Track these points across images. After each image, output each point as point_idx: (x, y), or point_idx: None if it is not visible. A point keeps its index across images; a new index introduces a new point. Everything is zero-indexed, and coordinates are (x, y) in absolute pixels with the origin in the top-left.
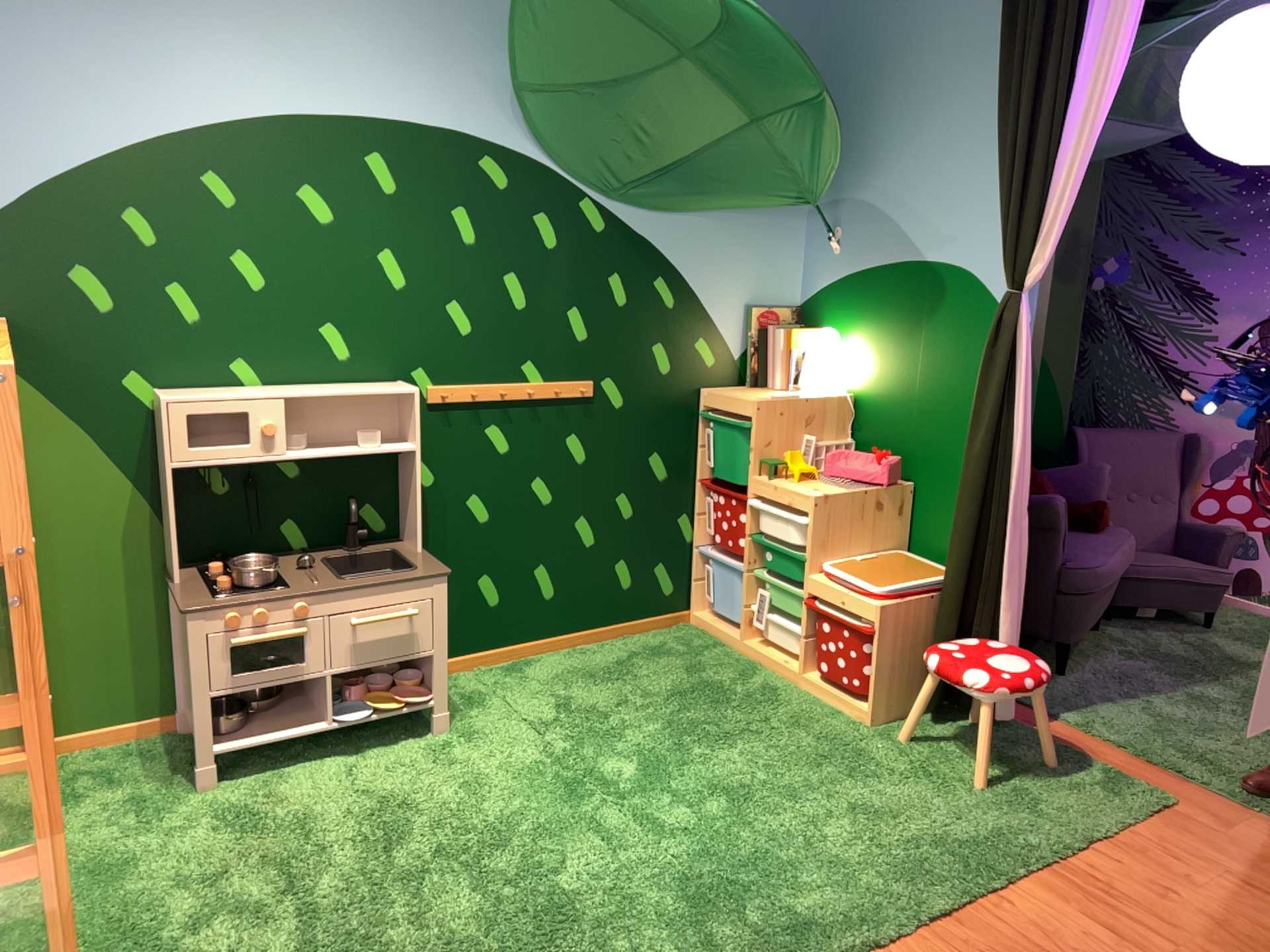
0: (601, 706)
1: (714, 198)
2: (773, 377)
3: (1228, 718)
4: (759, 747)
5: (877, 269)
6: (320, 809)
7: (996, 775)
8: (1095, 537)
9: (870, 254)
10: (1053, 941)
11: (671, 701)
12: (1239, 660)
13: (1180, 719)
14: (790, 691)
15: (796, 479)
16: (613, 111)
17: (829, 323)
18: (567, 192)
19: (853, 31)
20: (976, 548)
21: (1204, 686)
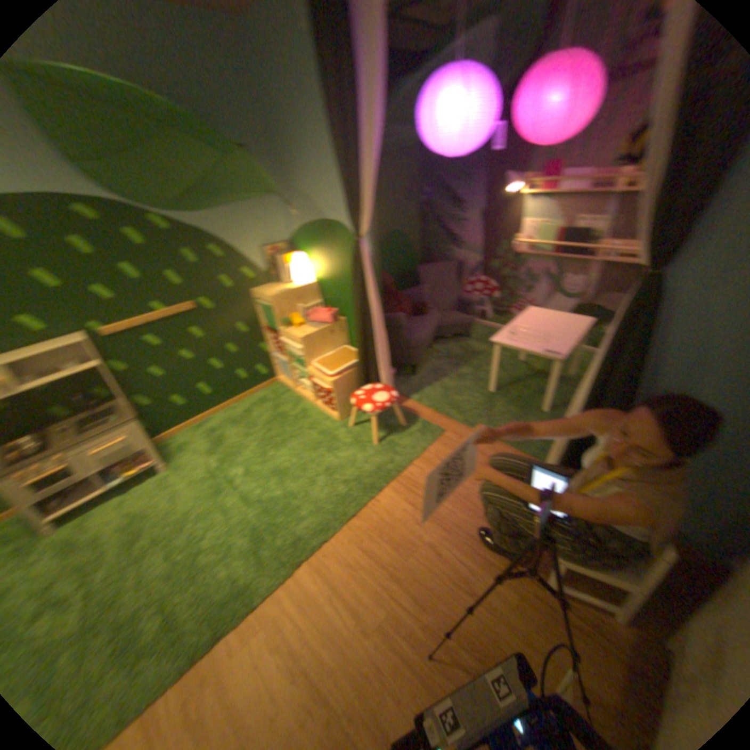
0: (233, 442)
1: (221, 197)
2: (282, 277)
3: (473, 386)
4: (294, 449)
5: (311, 222)
6: (97, 539)
7: (385, 440)
8: (426, 319)
9: (307, 214)
10: (393, 526)
11: (263, 431)
12: (481, 353)
13: (456, 390)
14: (312, 412)
15: (296, 328)
16: (135, 159)
17: (301, 248)
18: (131, 210)
19: (269, 85)
20: (368, 351)
21: (467, 370)
